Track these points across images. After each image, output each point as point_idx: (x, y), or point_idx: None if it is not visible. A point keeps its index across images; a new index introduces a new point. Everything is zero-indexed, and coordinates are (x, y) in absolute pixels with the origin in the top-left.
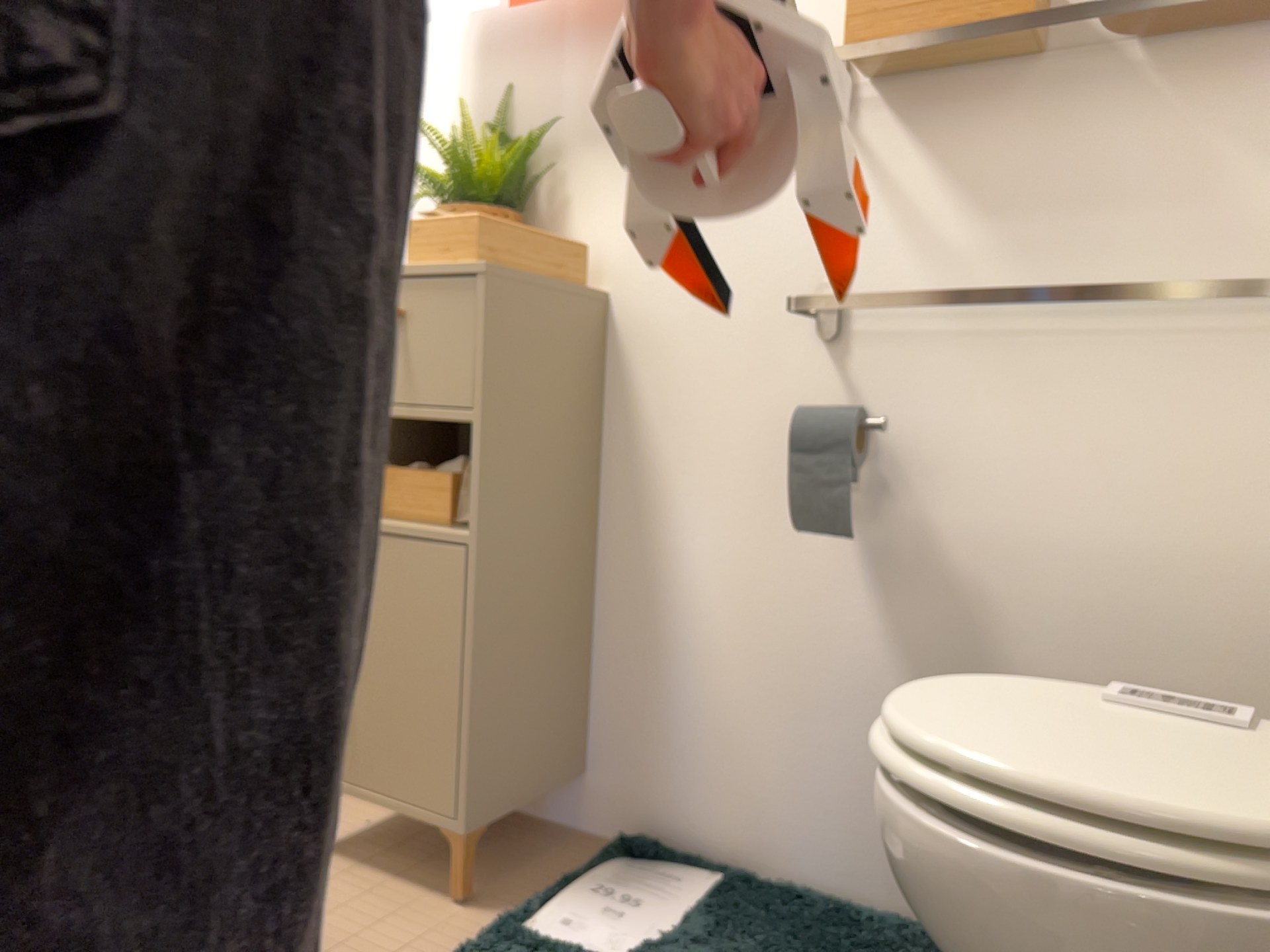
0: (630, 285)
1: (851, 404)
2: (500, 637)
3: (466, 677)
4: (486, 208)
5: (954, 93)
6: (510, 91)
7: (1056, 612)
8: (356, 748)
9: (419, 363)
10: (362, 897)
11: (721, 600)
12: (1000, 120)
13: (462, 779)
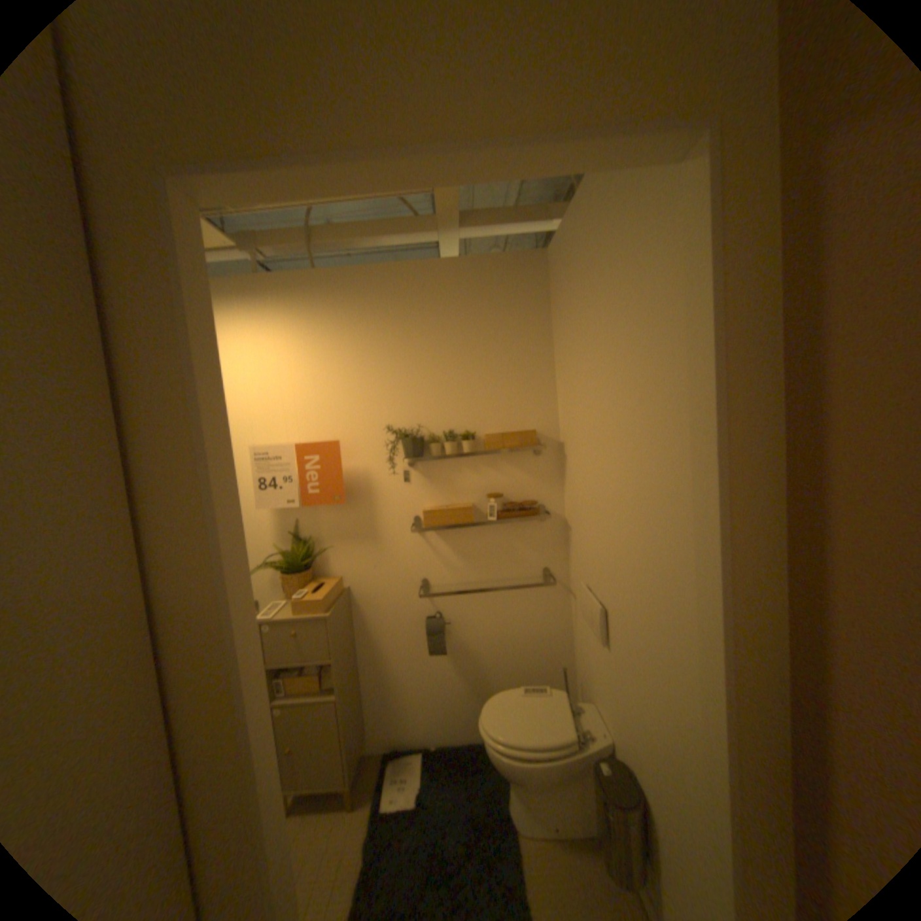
0: (357, 584)
1: (435, 612)
2: (346, 722)
3: (341, 743)
4: (302, 571)
5: (451, 528)
6: (297, 521)
7: (496, 656)
8: (297, 779)
9: (305, 649)
10: (315, 830)
11: (404, 673)
12: (464, 536)
13: (345, 774)
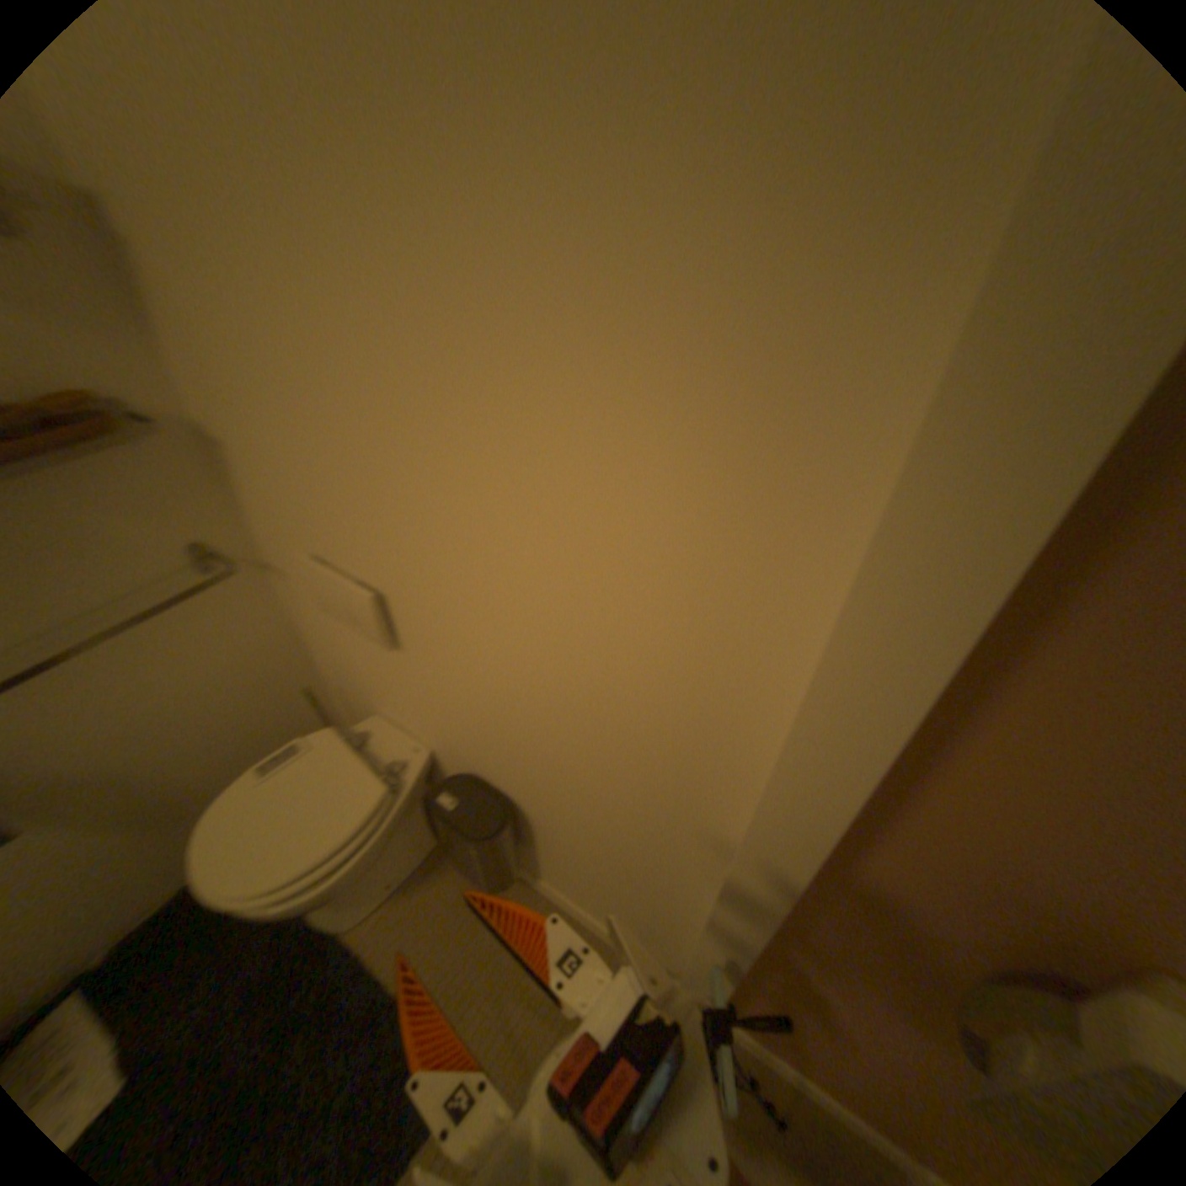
0: None
1: None
2: None
3: None
4: None
5: None
6: None
7: (147, 750)
8: None
9: None
10: None
11: None
12: None
13: None
